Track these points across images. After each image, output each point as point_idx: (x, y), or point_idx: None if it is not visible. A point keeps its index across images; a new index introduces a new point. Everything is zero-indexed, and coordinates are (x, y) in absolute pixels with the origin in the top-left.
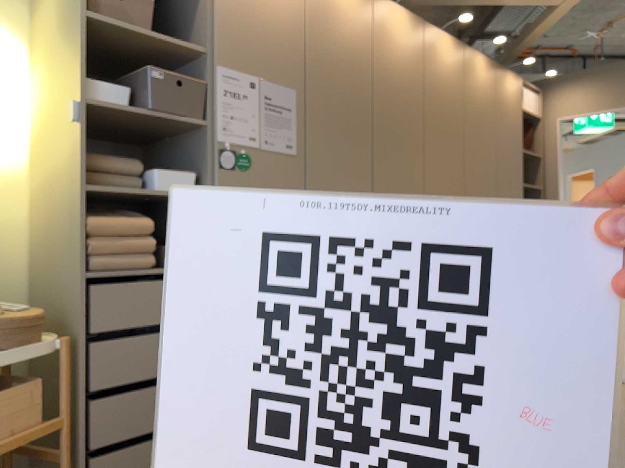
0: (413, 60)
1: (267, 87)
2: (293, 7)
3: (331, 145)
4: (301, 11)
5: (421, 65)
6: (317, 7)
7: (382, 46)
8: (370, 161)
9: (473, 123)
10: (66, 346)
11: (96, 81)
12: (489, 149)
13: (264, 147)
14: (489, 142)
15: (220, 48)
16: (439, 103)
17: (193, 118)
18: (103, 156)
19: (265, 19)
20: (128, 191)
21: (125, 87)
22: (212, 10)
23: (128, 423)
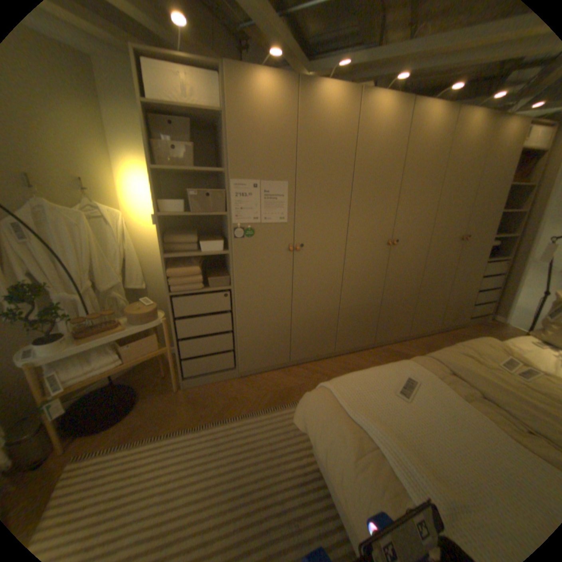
0: (396, 136)
1: (266, 185)
2: (286, 124)
3: (314, 213)
4: (293, 125)
5: (406, 136)
6: (306, 118)
7: (365, 132)
8: (345, 219)
9: (454, 173)
10: (165, 323)
11: (164, 202)
12: (468, 191)
13: (263, 223)
14: (470, 185)
15: (231, 168)
16: (419, 165)
17: (218, 213)
18: (177, 236)
19: (264, 139)
20: (191, 251)
21: (179, 202)
22: (226, 144)
23: (197, 350)
